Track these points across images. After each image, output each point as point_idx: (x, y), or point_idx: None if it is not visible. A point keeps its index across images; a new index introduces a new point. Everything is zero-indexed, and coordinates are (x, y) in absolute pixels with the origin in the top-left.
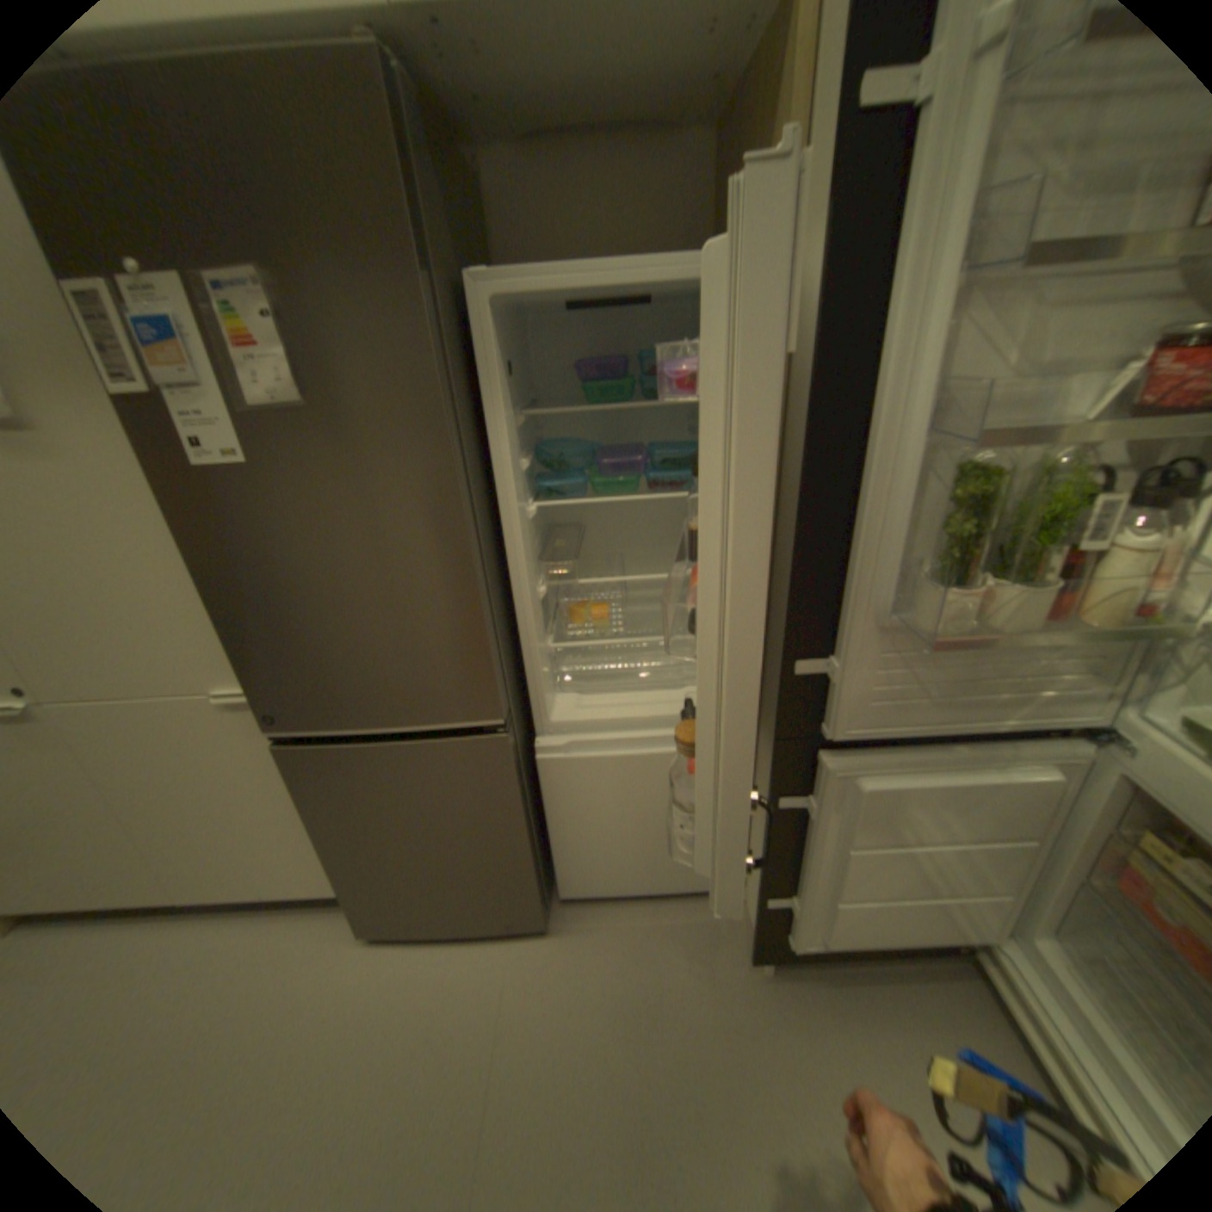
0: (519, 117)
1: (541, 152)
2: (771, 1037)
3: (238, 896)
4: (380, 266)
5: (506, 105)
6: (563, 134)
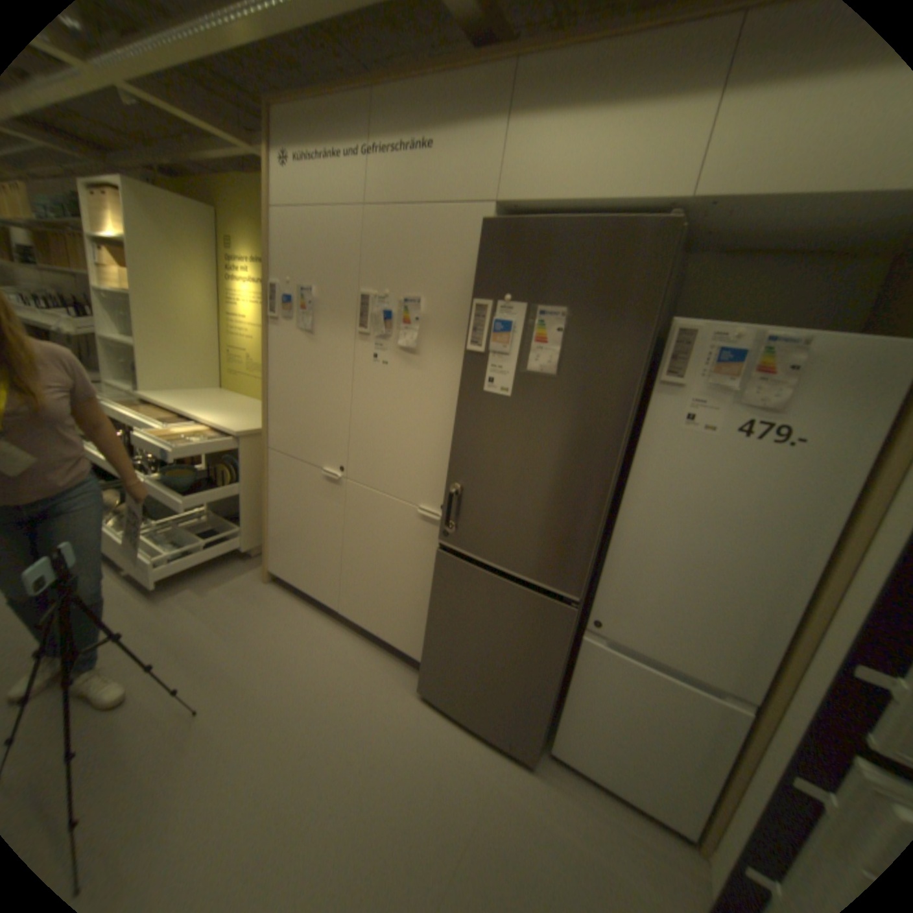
0: (732, 243)
1: (736, 262)
2: None
3: (368, 627)
4: (632, 320)
5: (727, 238)
6: (756, 253)
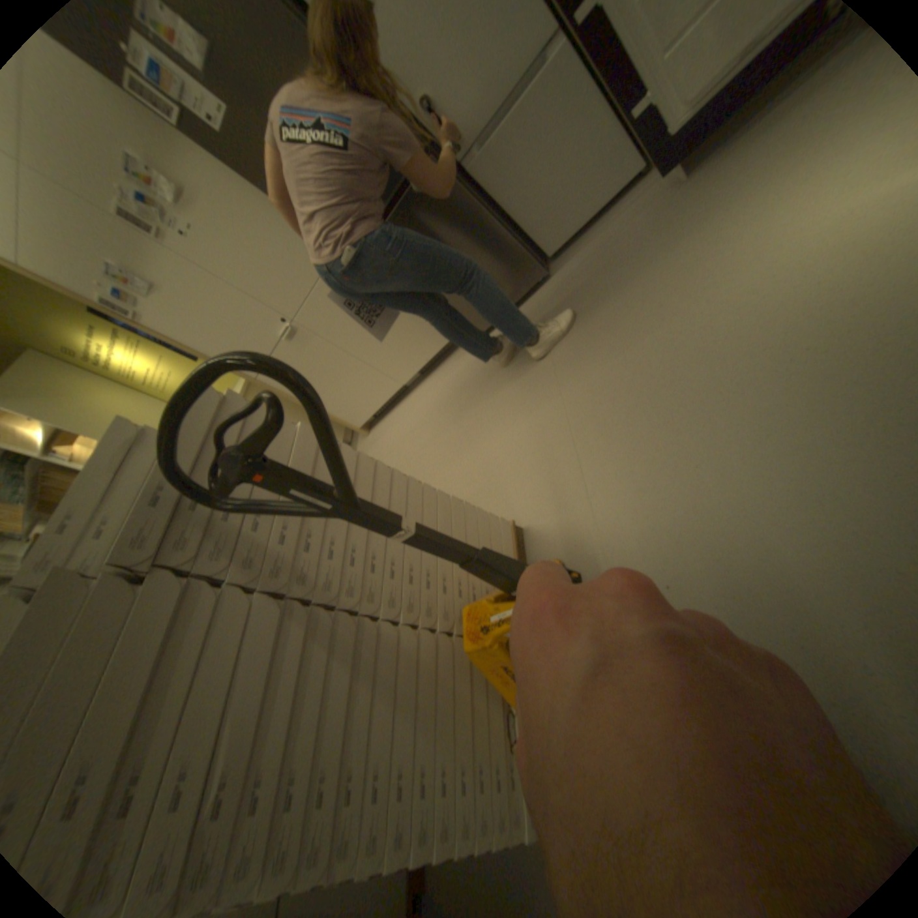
0: None
1: None
2: (691, 198)
3: (421, 364)
4: None
5: None
6: None
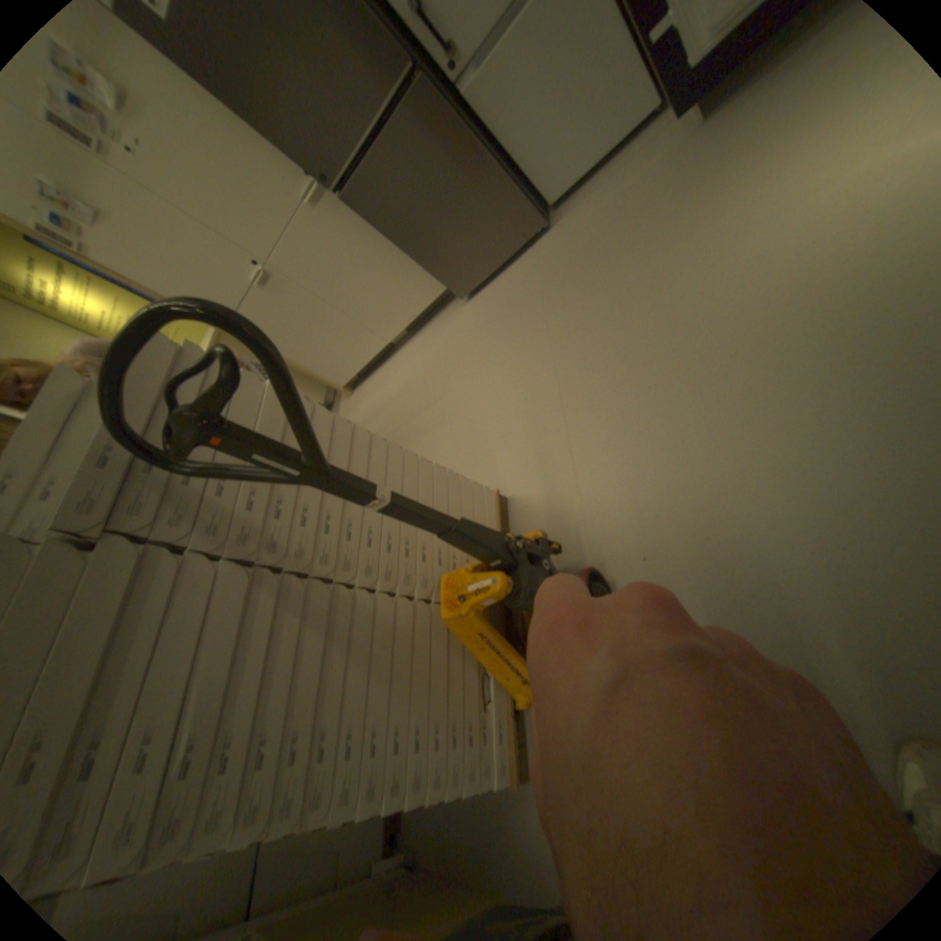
0: None
1: None
2: (705, 146)
3: (408, 320)
4: None
5: None
6: None
